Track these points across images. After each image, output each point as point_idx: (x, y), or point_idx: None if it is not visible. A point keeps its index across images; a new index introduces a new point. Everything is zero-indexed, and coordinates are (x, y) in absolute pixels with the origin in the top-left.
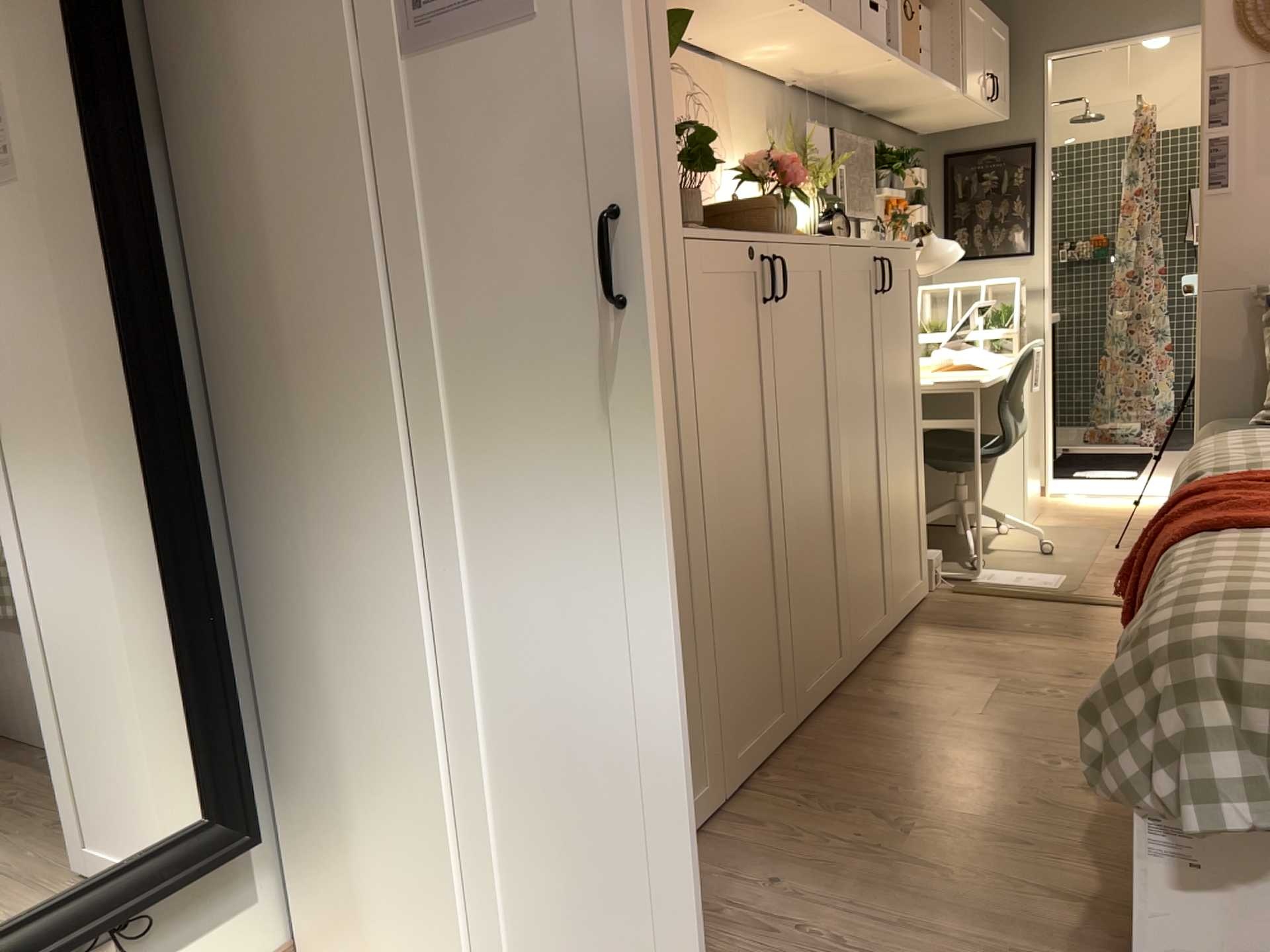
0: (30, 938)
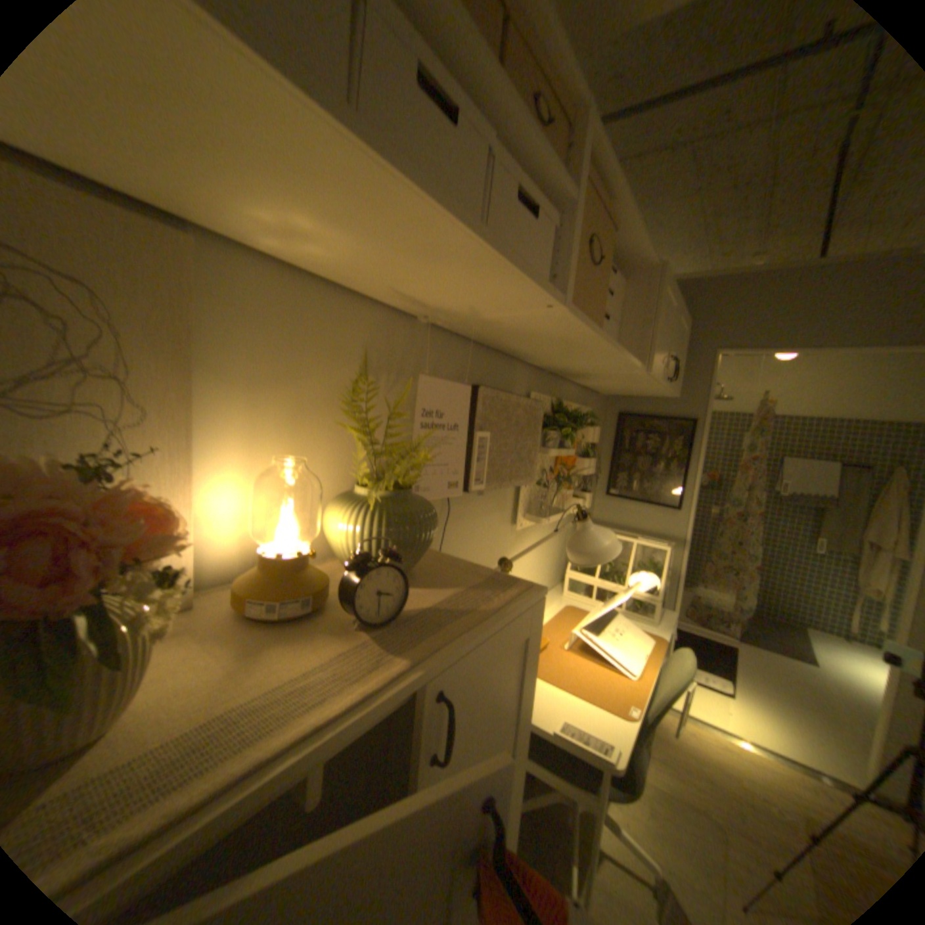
0: None
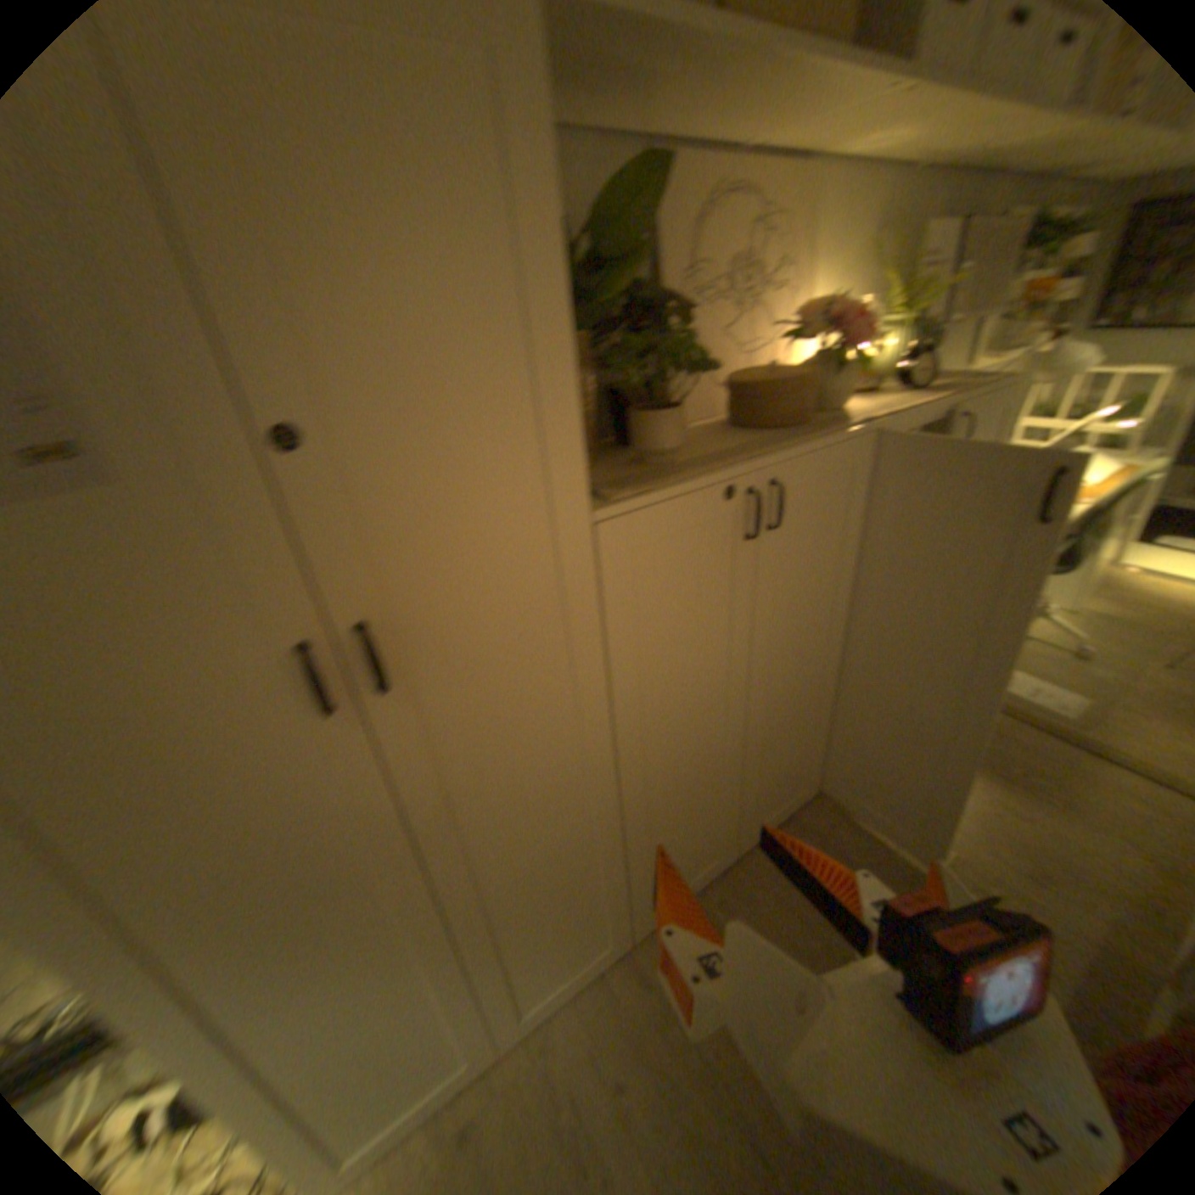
0: None
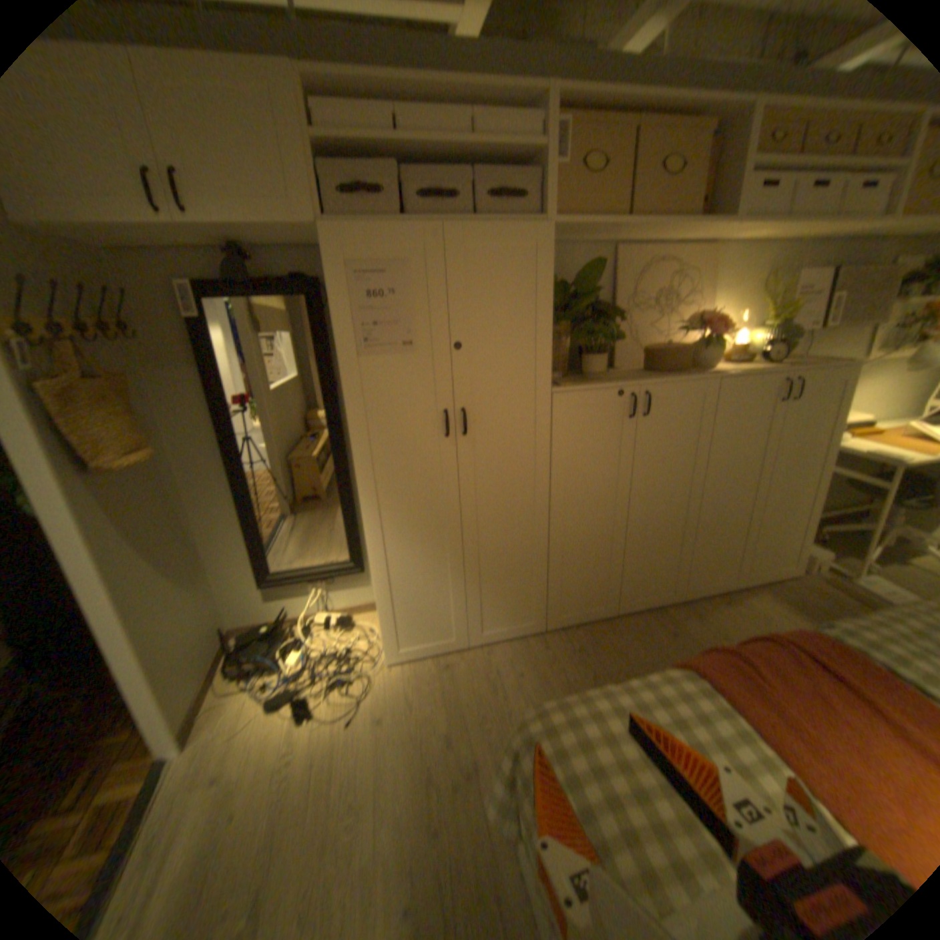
0: (302, 576)
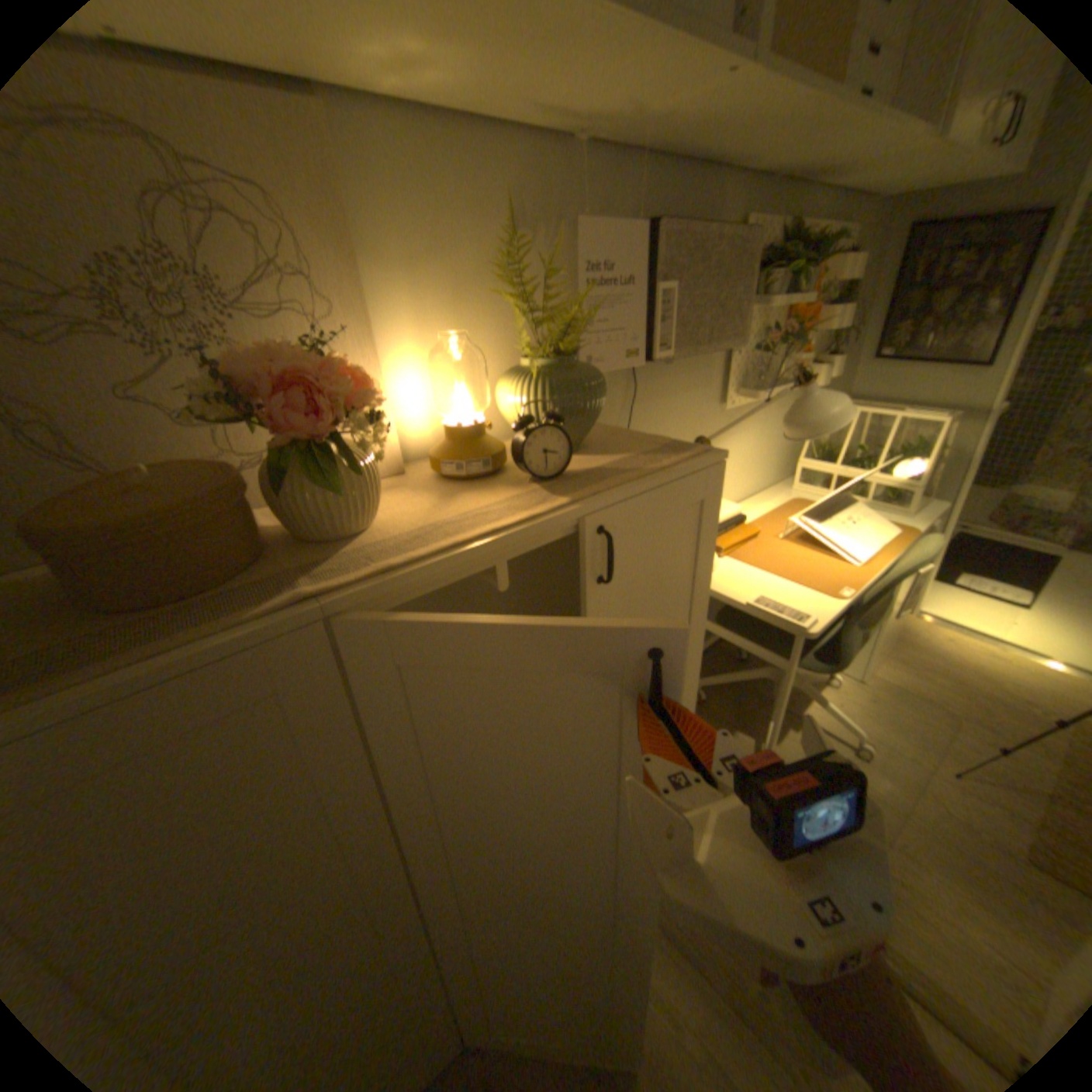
0: None
